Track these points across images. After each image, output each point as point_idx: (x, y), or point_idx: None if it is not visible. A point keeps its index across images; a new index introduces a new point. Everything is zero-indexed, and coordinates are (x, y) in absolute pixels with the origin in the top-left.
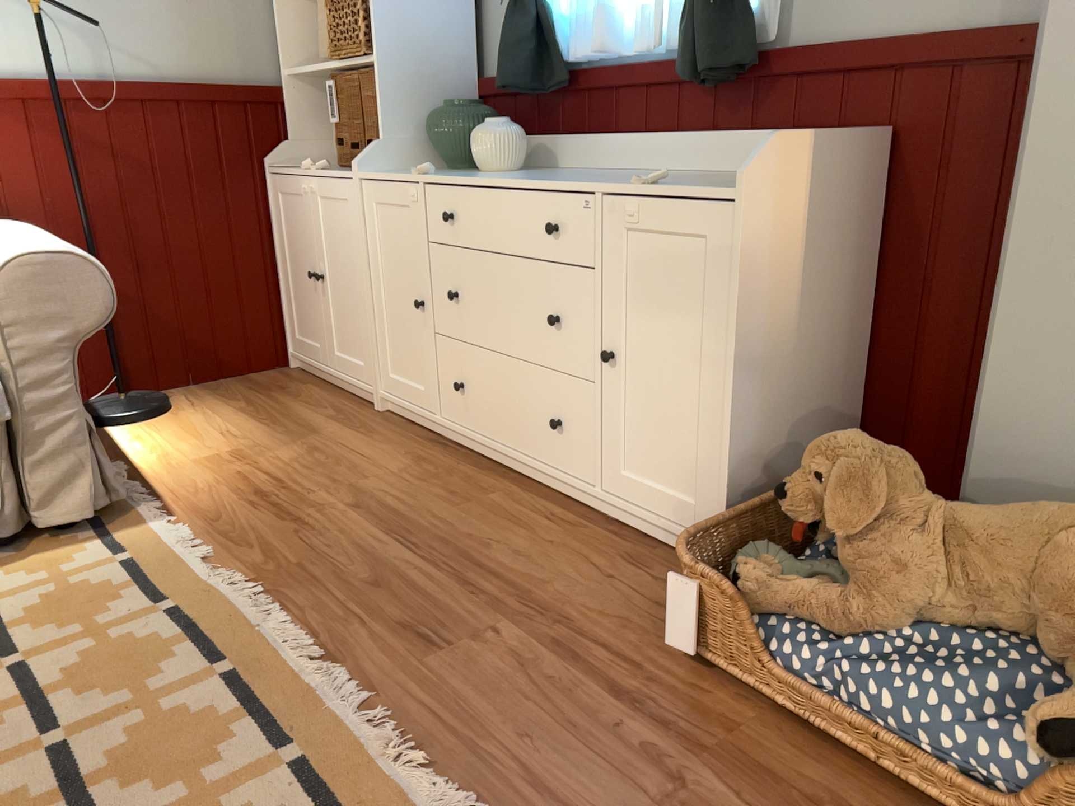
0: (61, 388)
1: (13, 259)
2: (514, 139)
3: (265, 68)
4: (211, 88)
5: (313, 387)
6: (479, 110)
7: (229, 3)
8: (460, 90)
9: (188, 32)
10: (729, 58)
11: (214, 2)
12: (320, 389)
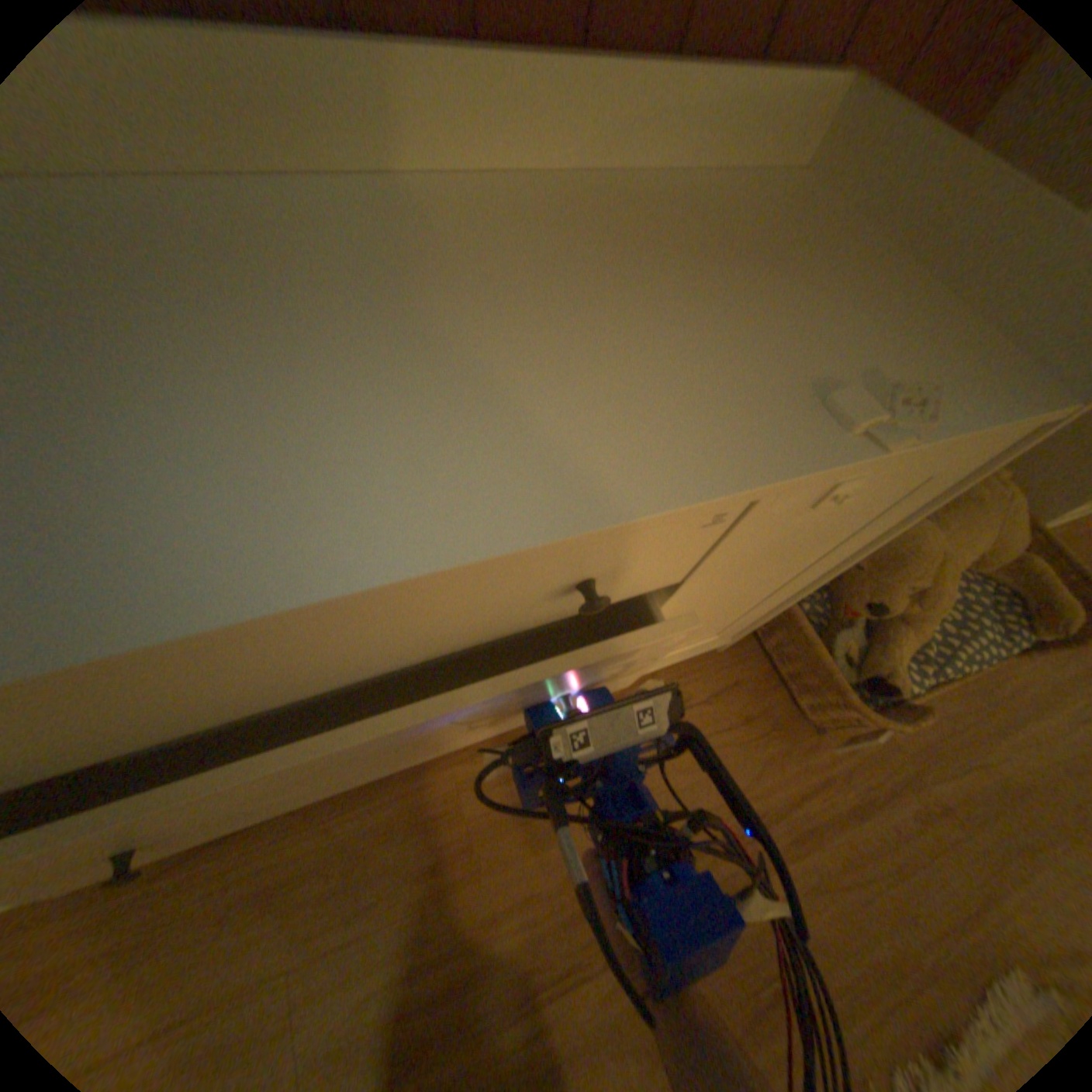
0: None
1: None
2: None
3: None
4: None
5: None
6: None
7: None
8: None
9: None
10: None
11: None
12: None
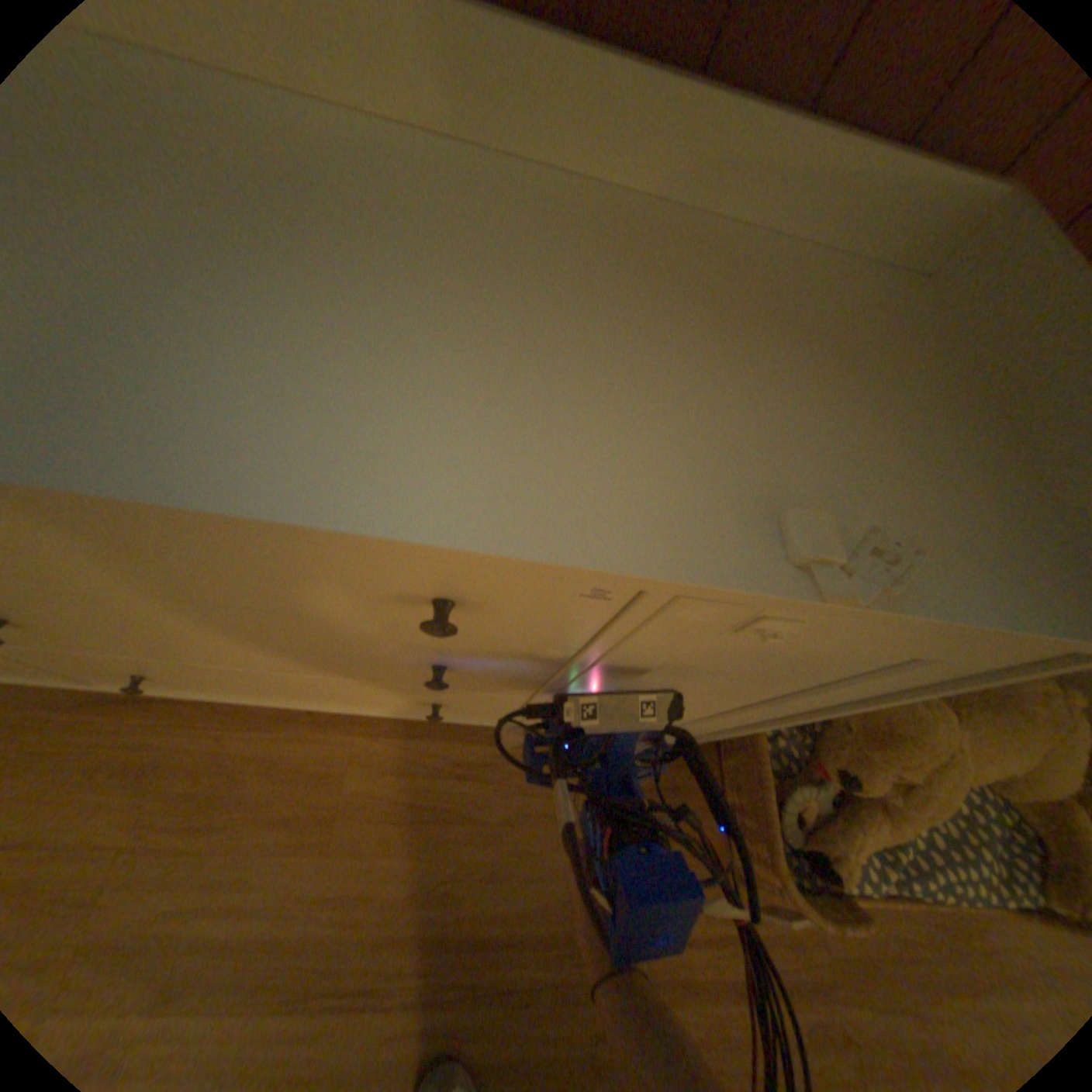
0: None
1: None
2: None
3: None
4: None
5: None
6: None
7: None
8: None
9: None
10: None
11: None
12: None
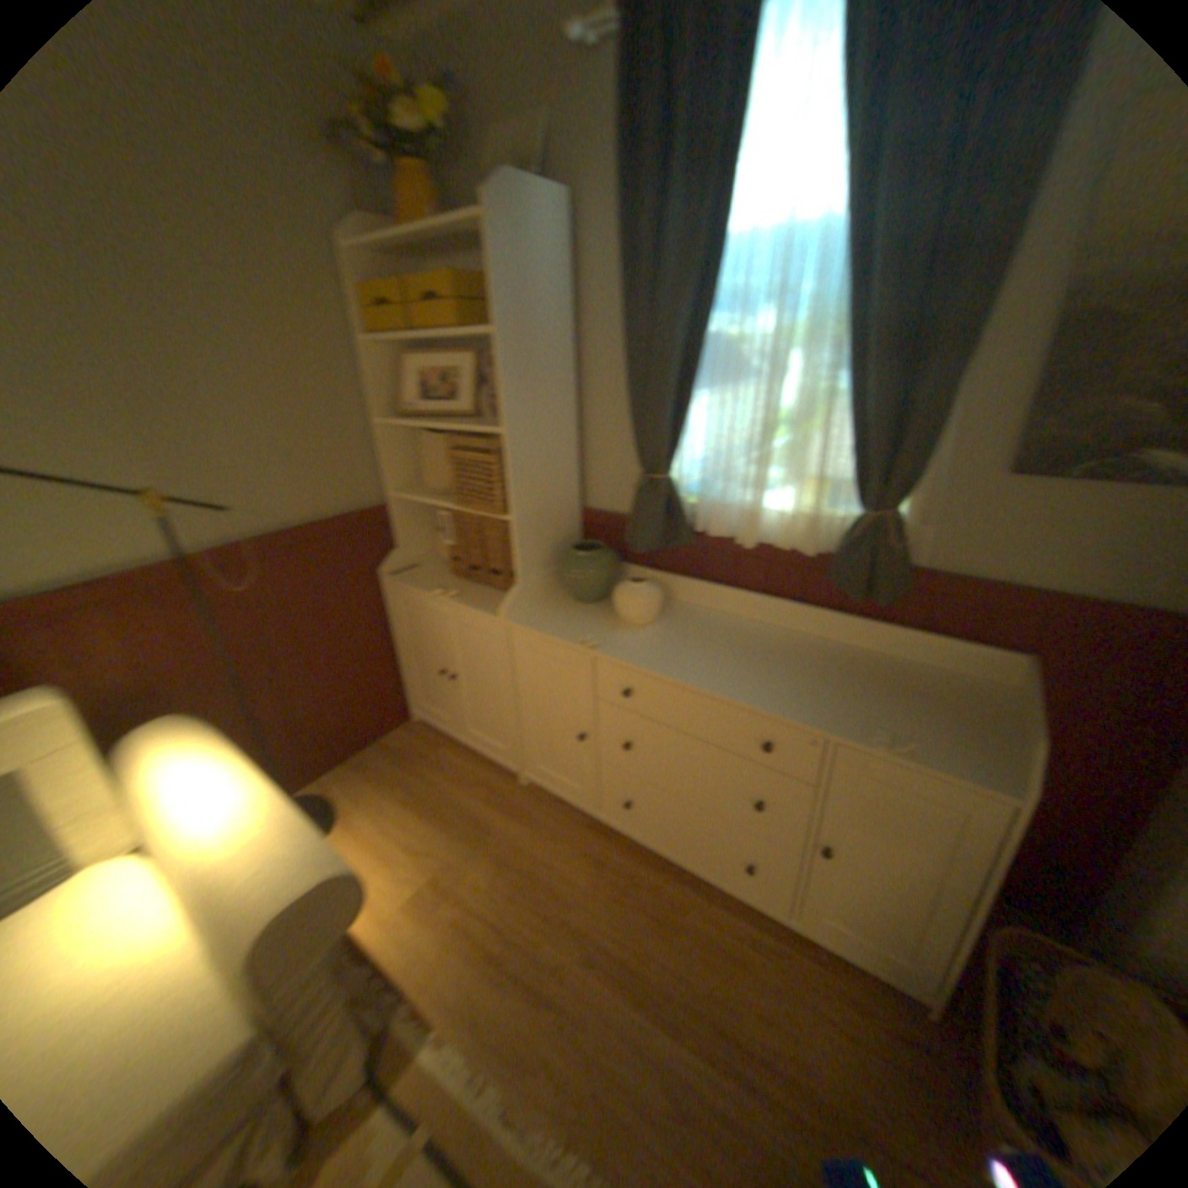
0: (320, 1001)
1: (258, 924)
2: (657, 599)
3: (368, 487)
4: (325, 520)
5: (447, 751)
6: (607, 557)
7: (331, 438)
8: (570, 520)
9: (297, 473)
10: (902, 589)
11: (318, 440)
12: (455, 756)
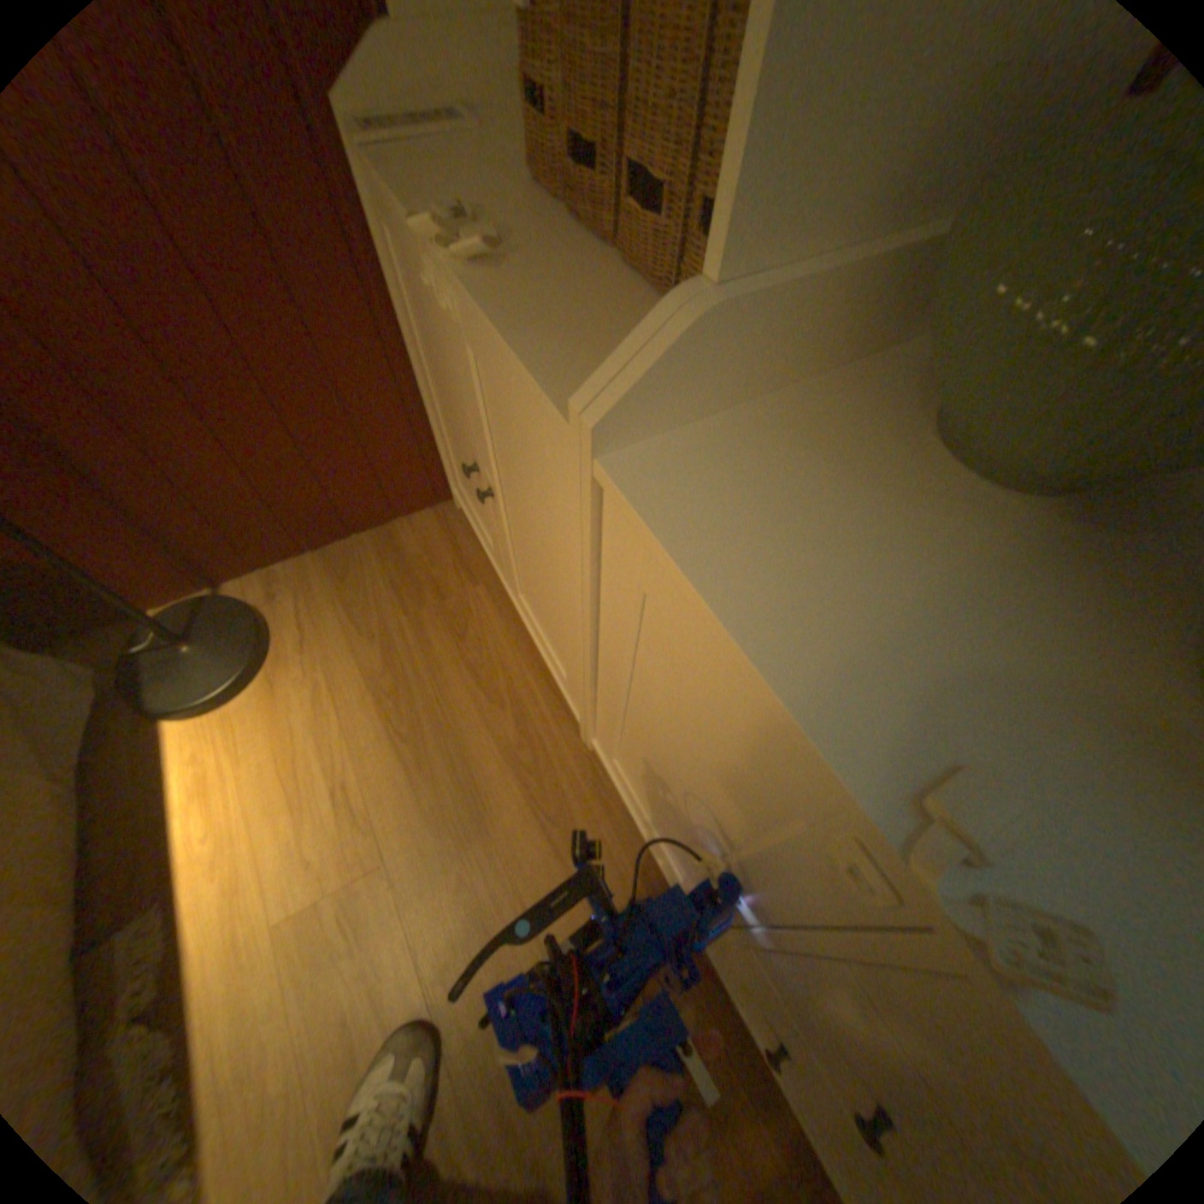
0: None
1: None
2: None
3: None
4: None
5: (491, 597)
6: None
7: None
8: None
9: None
10: None
11: None
12: (500, 614)
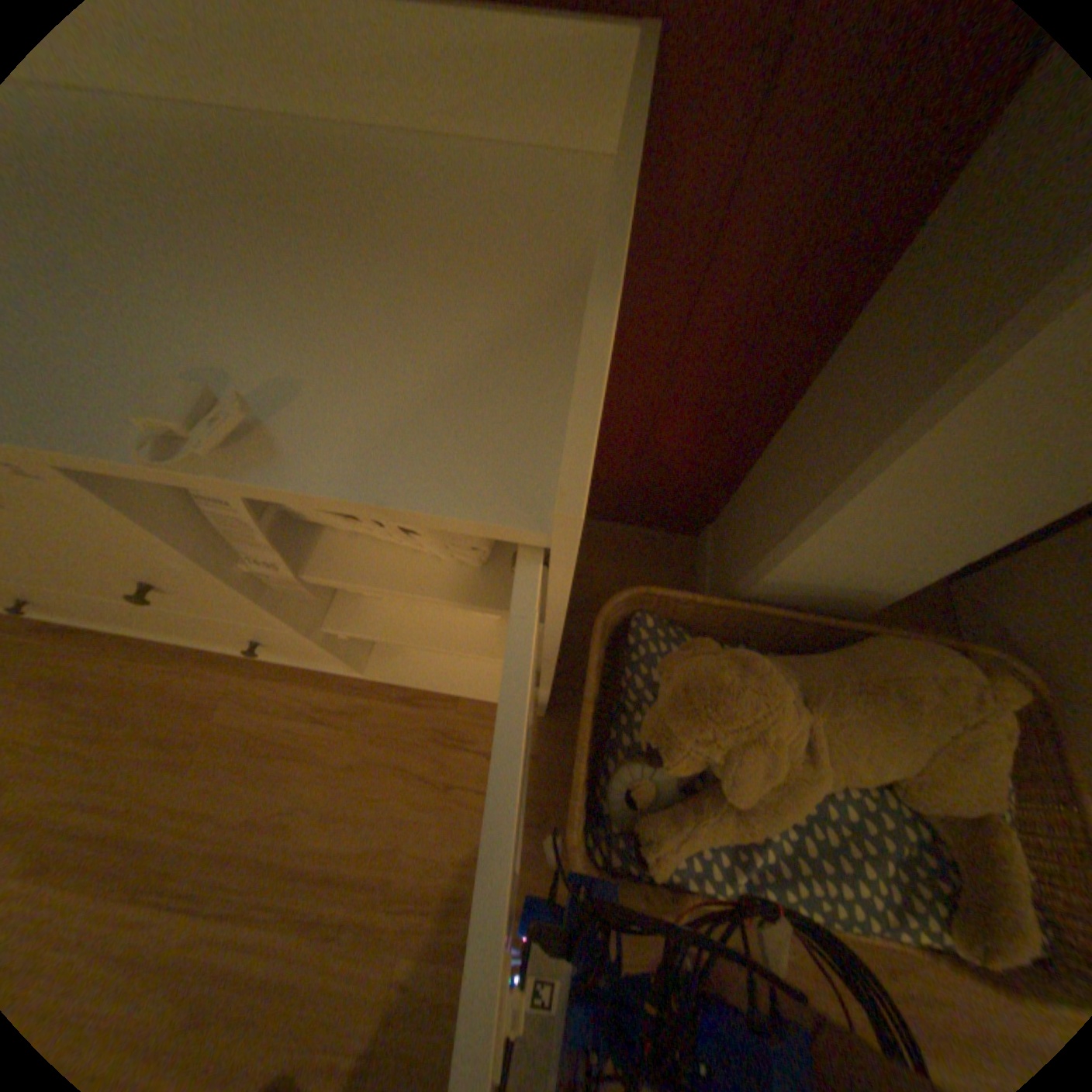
0: None
1: None
2: None
3: None
4: None
5: None
6: None
7: None
8: None
9: None
10: None
11: None
12: None
